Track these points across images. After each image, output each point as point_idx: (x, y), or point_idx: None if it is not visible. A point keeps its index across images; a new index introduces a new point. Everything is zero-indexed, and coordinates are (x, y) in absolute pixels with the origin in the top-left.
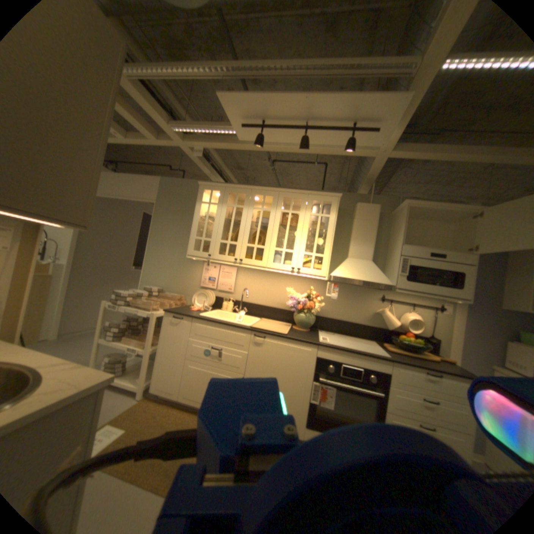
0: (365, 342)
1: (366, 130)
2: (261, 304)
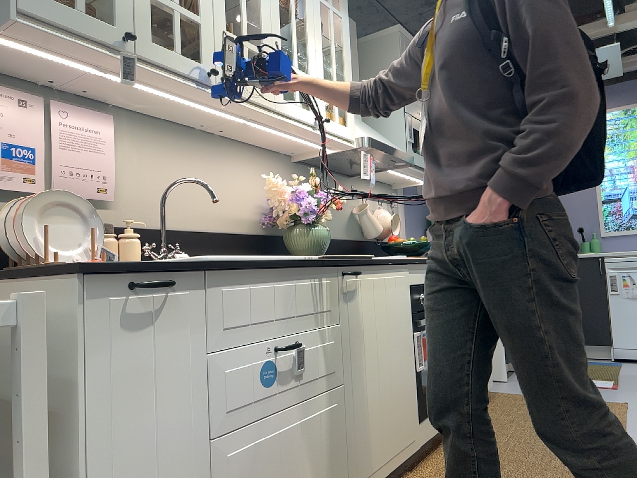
0: None
1: None
2: (197, 229)
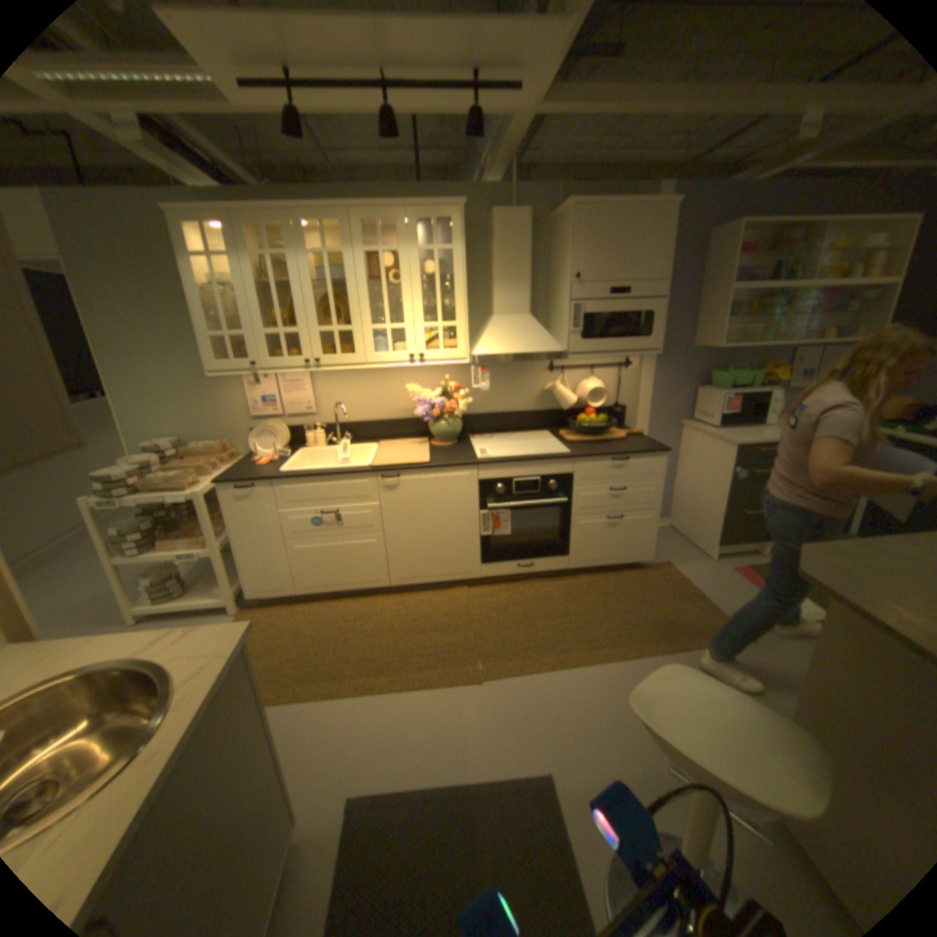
0: (536, 437)
1: (500, 90)
2: (373, 421)
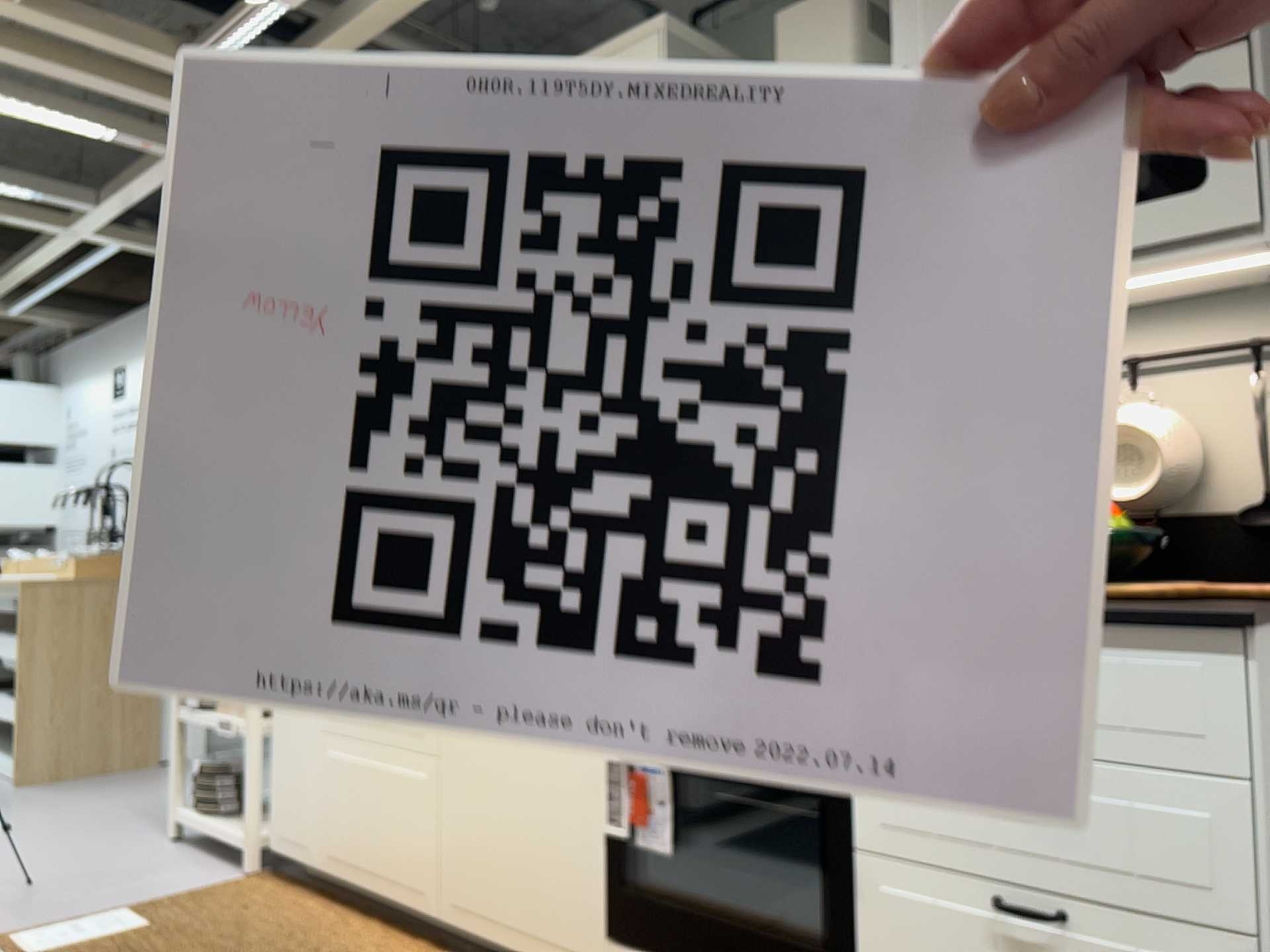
0: None
1: None
2: None
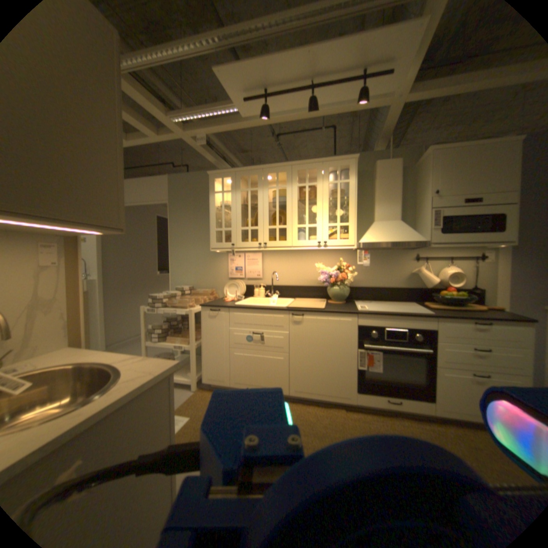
0: (405, 305)
1: (379, 75)
2: (292, 285)
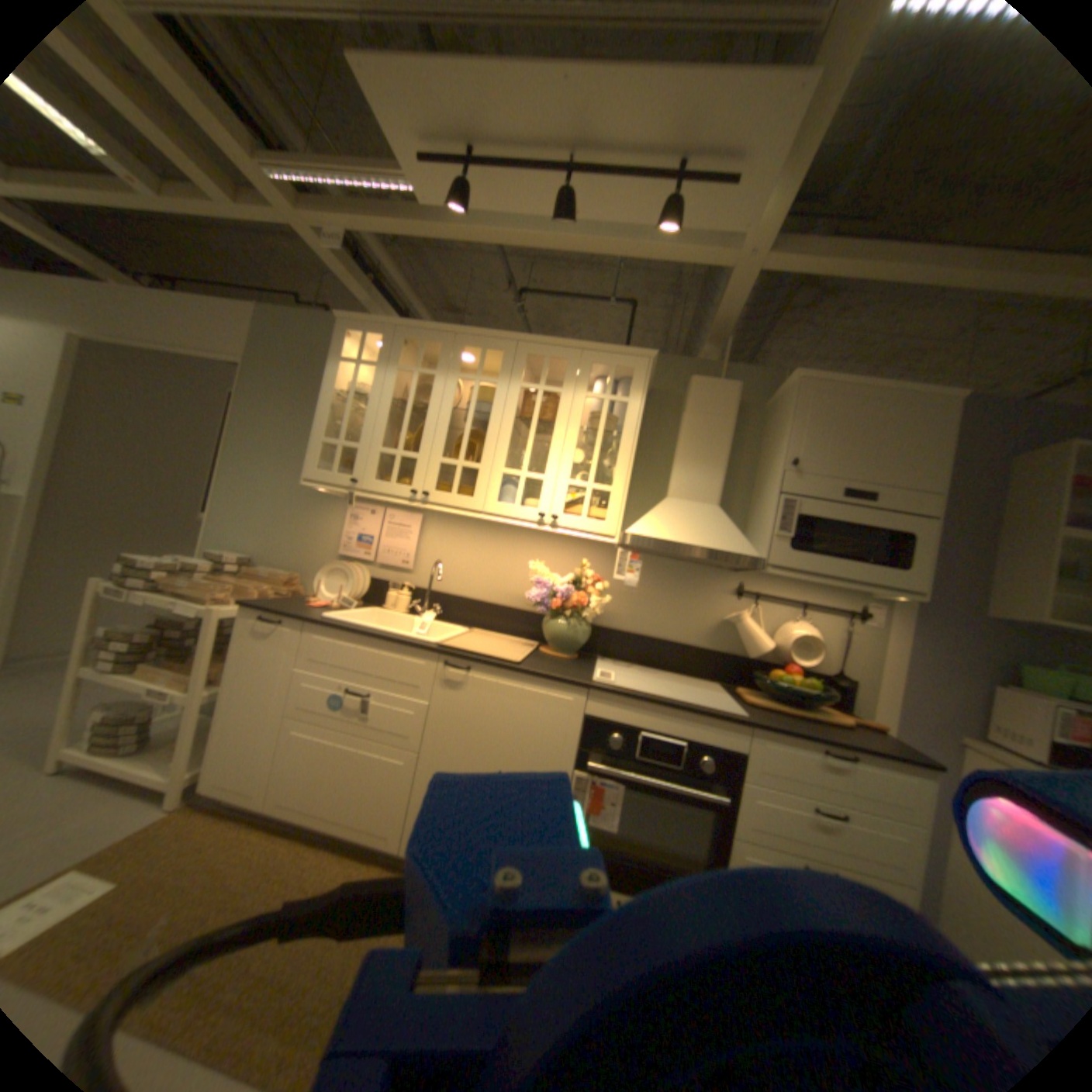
0: (699, 685)
1: (712, 180)
2: (477, 598)
